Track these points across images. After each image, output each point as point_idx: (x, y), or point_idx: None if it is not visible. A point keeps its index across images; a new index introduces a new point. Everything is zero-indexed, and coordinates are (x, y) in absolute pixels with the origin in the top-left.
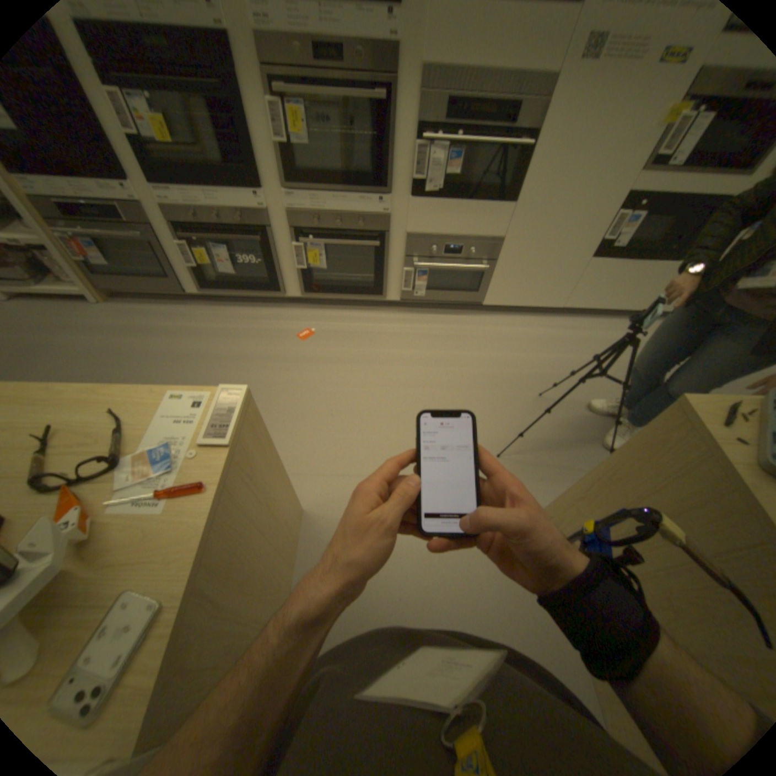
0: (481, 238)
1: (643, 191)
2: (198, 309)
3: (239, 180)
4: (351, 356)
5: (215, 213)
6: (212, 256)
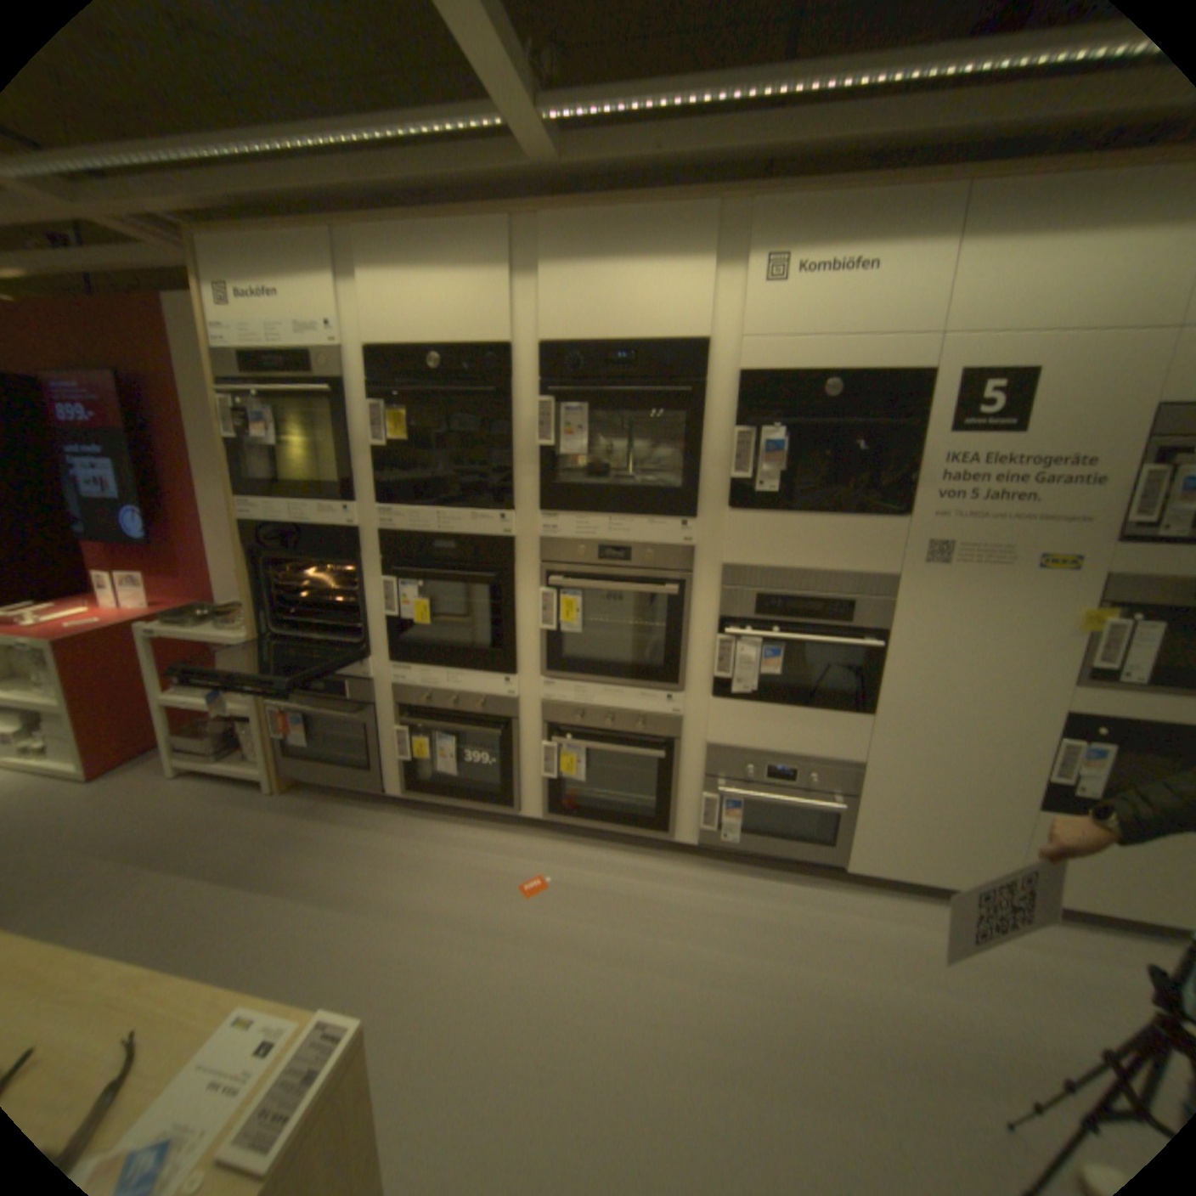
0: (828, 760)
1: (1095, 714)
2: (394, 819)
3: (494, 664)
4: (603, 944)
5: (455, 697)
6: (437, 747)
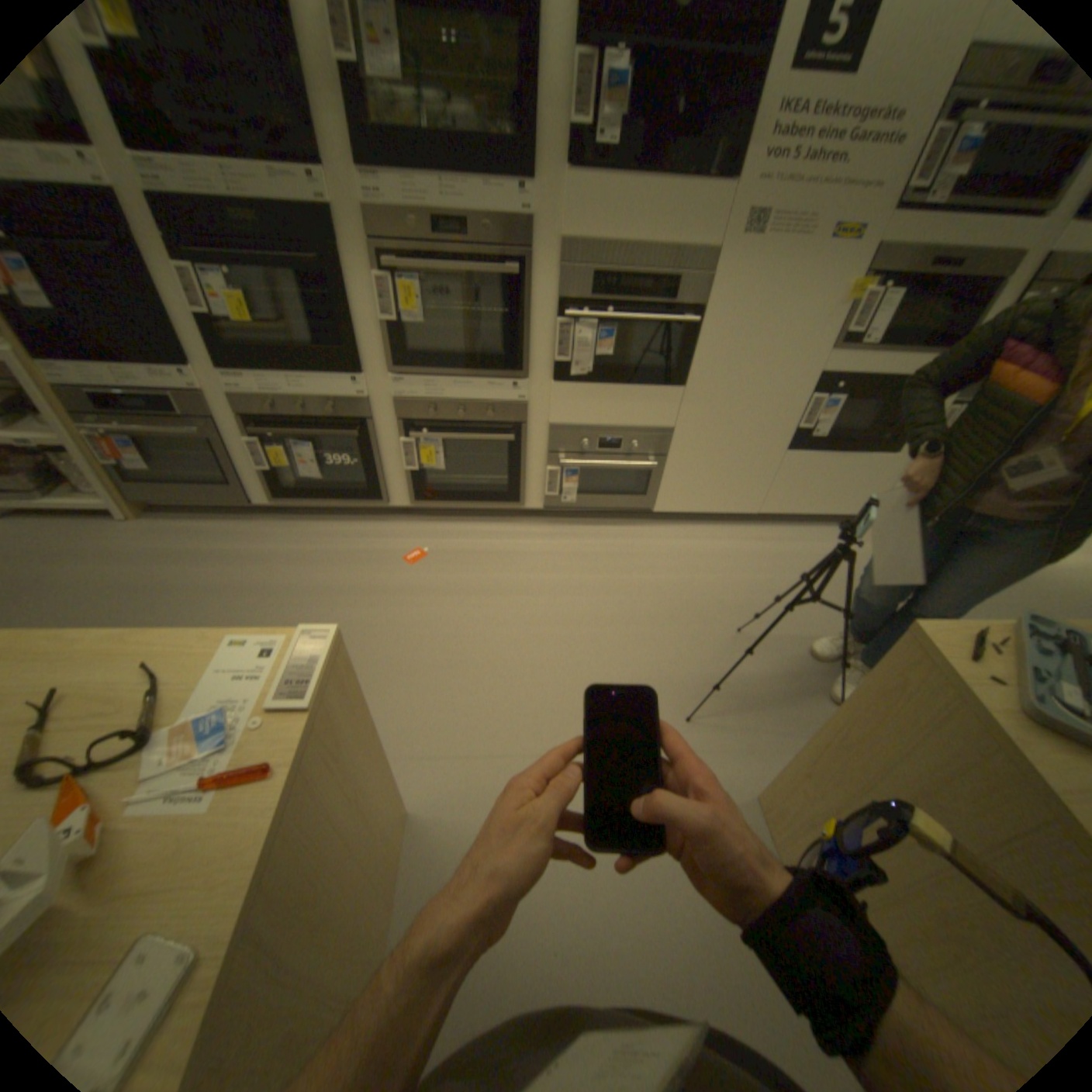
0: (644, 429)
1: (837, 373)
2: (267, 526)
3: (334, 364)
4: (478, 585)
5: (300, 404)
6: (292, 457)
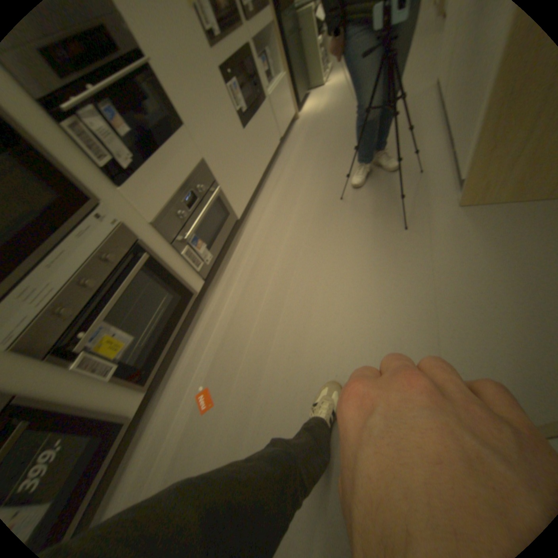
0: (194, 168)
1: (222, 57)
2: None
3: None
4: (258, 341)
5: None
6: None
